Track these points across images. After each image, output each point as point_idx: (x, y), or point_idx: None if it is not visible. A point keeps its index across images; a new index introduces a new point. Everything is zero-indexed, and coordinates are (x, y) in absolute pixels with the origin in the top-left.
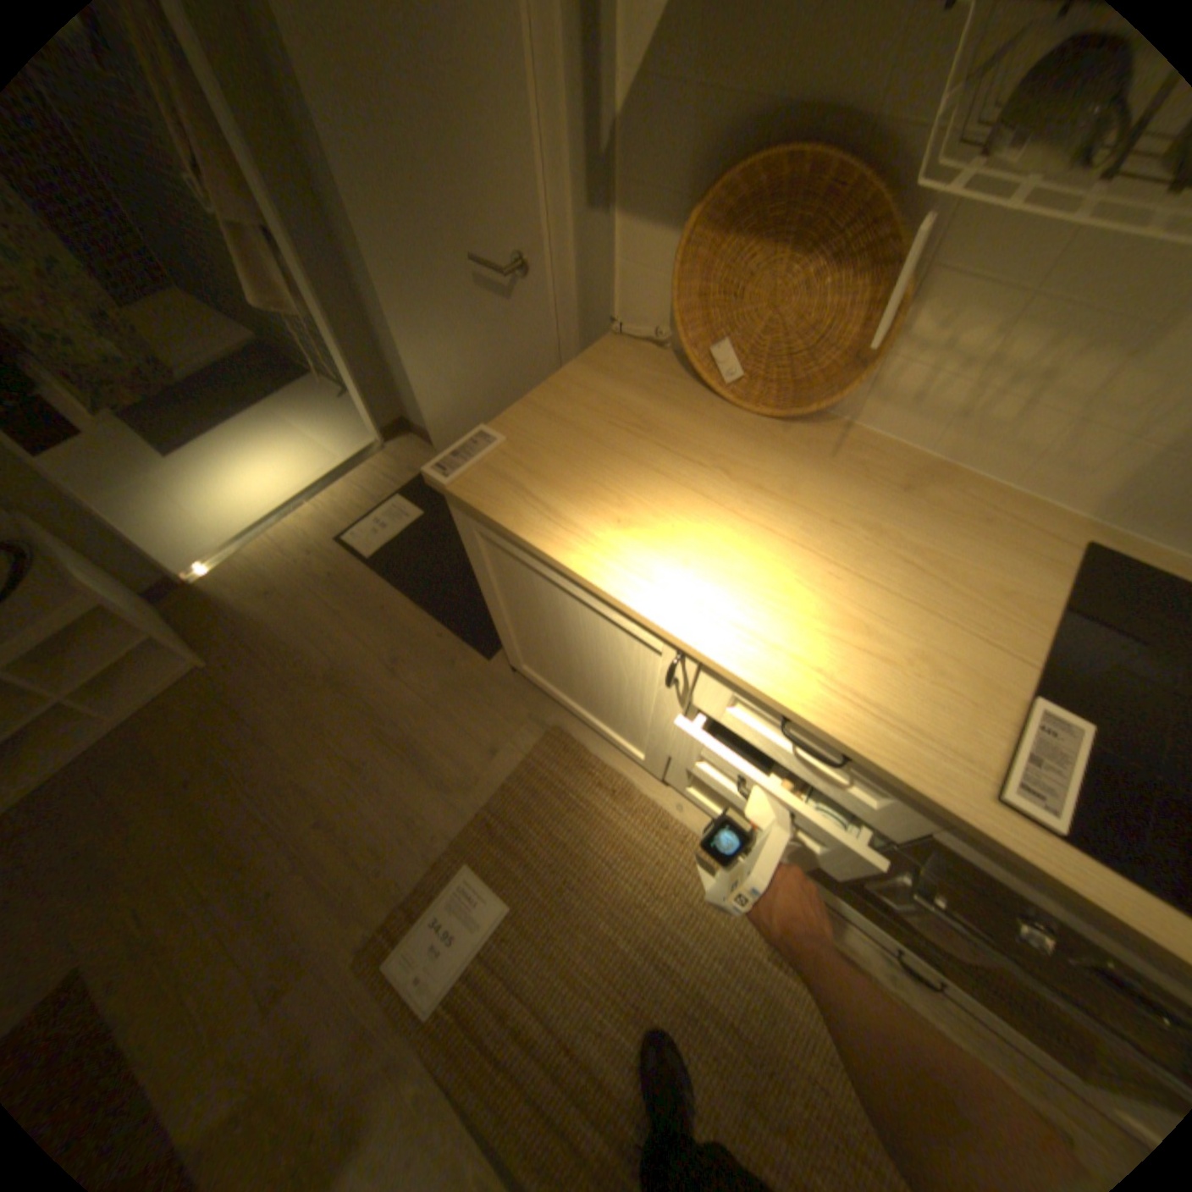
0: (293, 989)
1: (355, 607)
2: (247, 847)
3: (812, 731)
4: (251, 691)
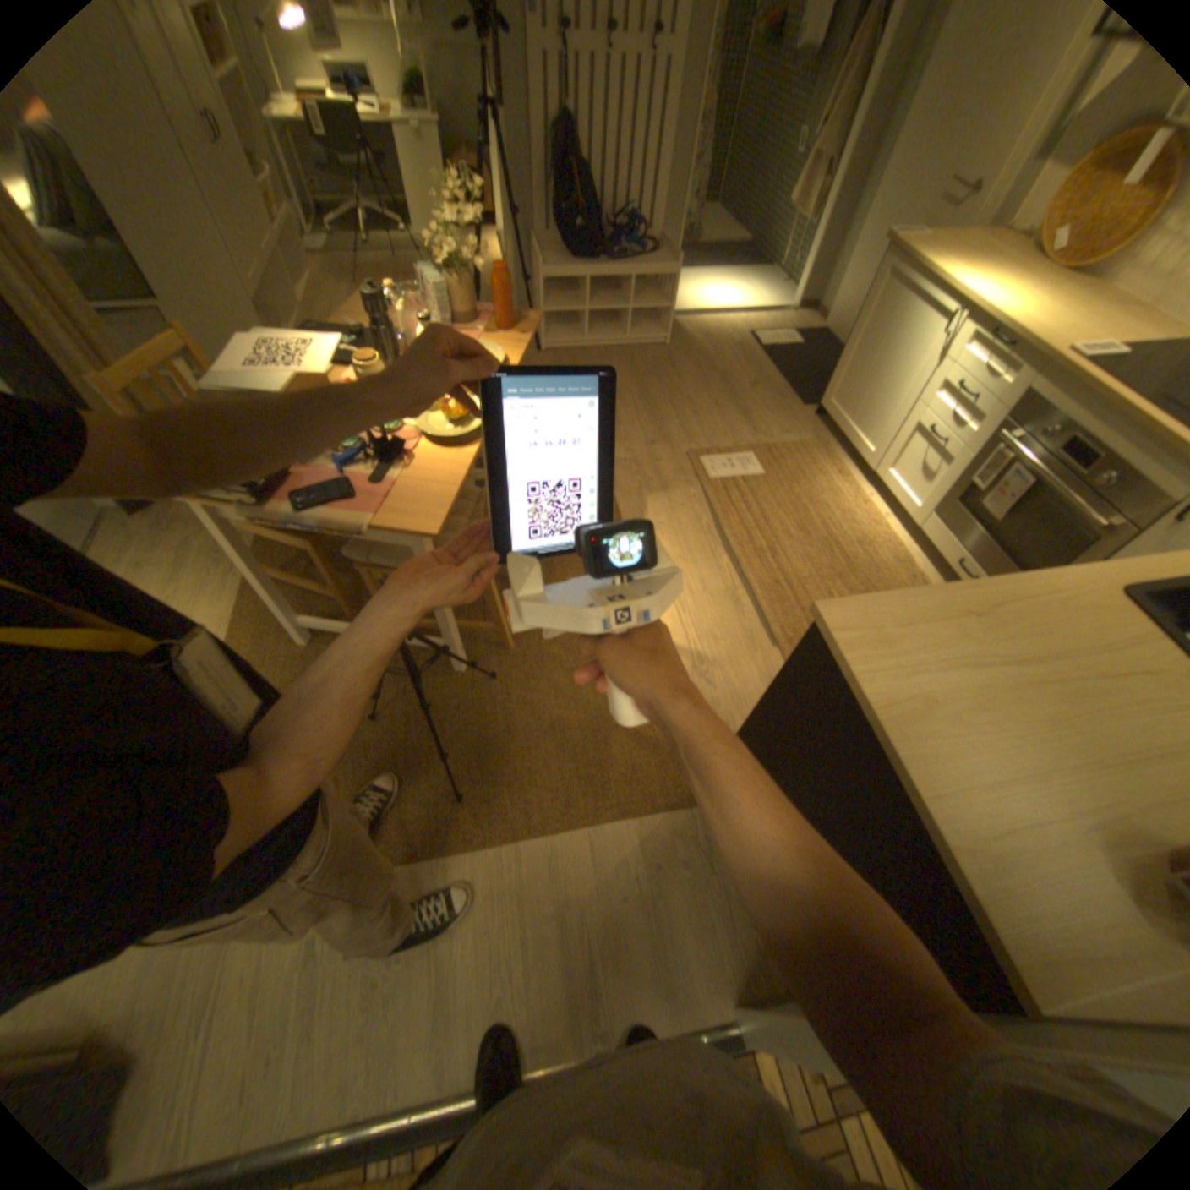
0: (659, 446)
1: (745, 359)
2: (659, 404)
3: (1003, 323)
4: (683, 363)
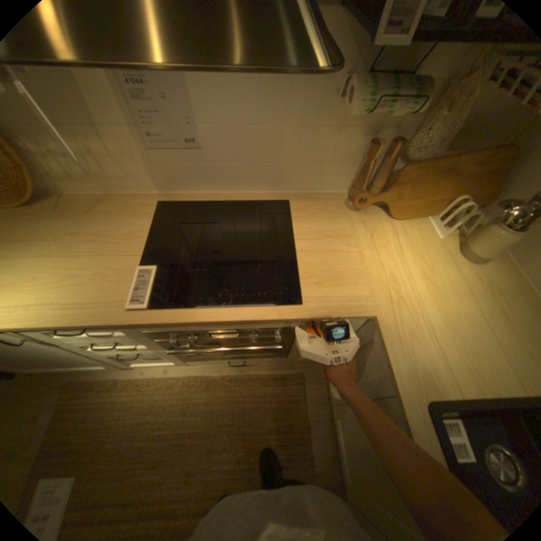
0: None
1: None
2: None
3: (53, 329)
4: None
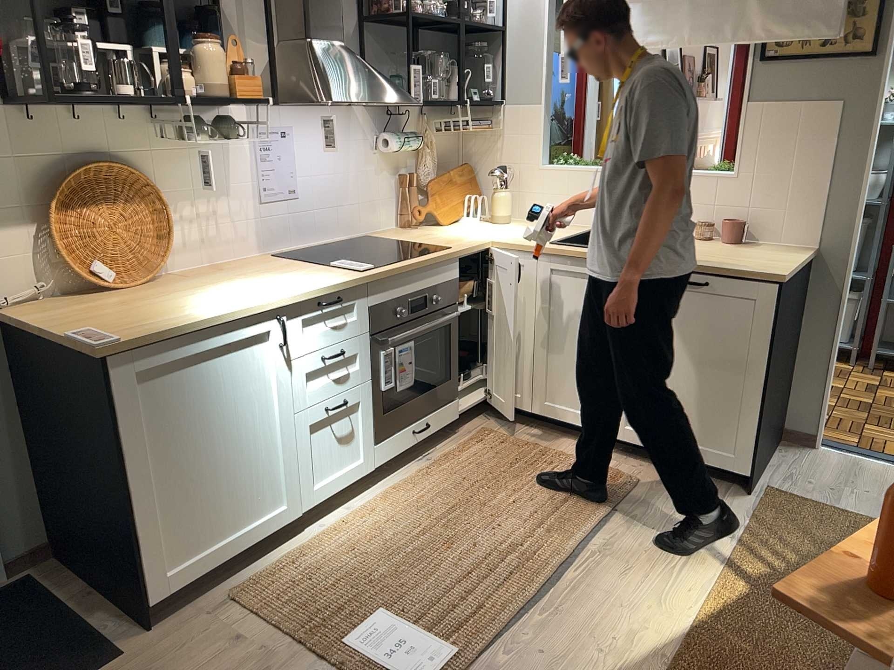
0: None
1: None
2: None
3: (327, 291)
4: None
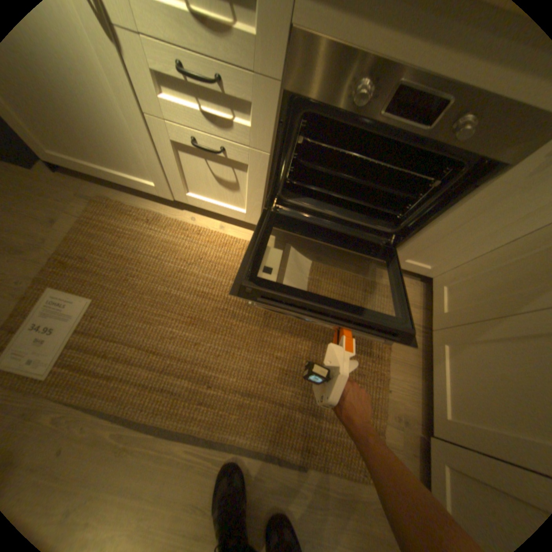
0: None
1: None
2: None
3: None
4: None
